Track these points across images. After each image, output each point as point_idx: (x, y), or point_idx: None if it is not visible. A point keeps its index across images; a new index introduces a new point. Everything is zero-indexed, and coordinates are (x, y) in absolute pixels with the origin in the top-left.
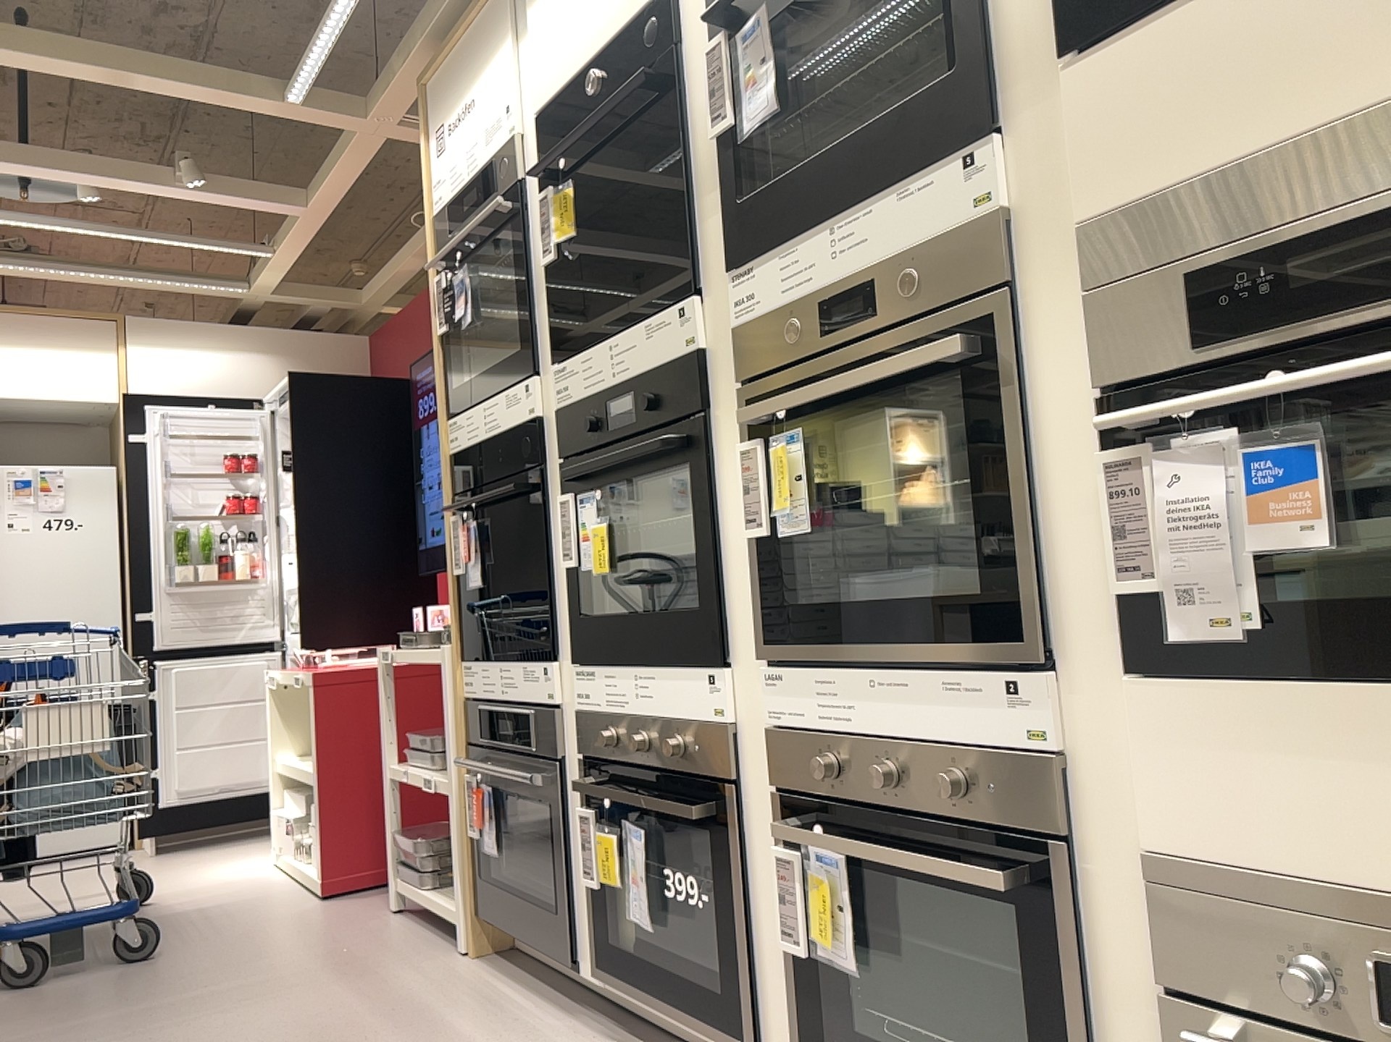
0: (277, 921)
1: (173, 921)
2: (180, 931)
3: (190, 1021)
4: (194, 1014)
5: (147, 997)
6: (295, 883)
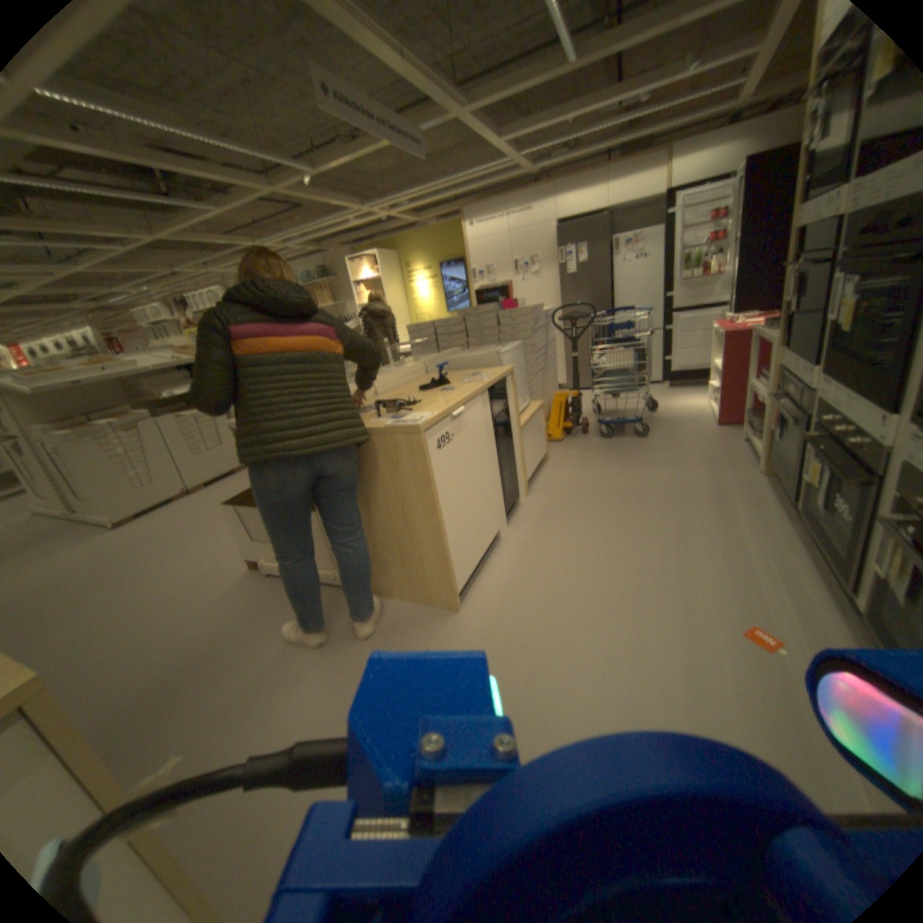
0: (695, 432)
1: (660, 422)
2: (660, 427)
3: (645, 467)
4: (647, 465)
5: (637, 453)
6: (711, 414)
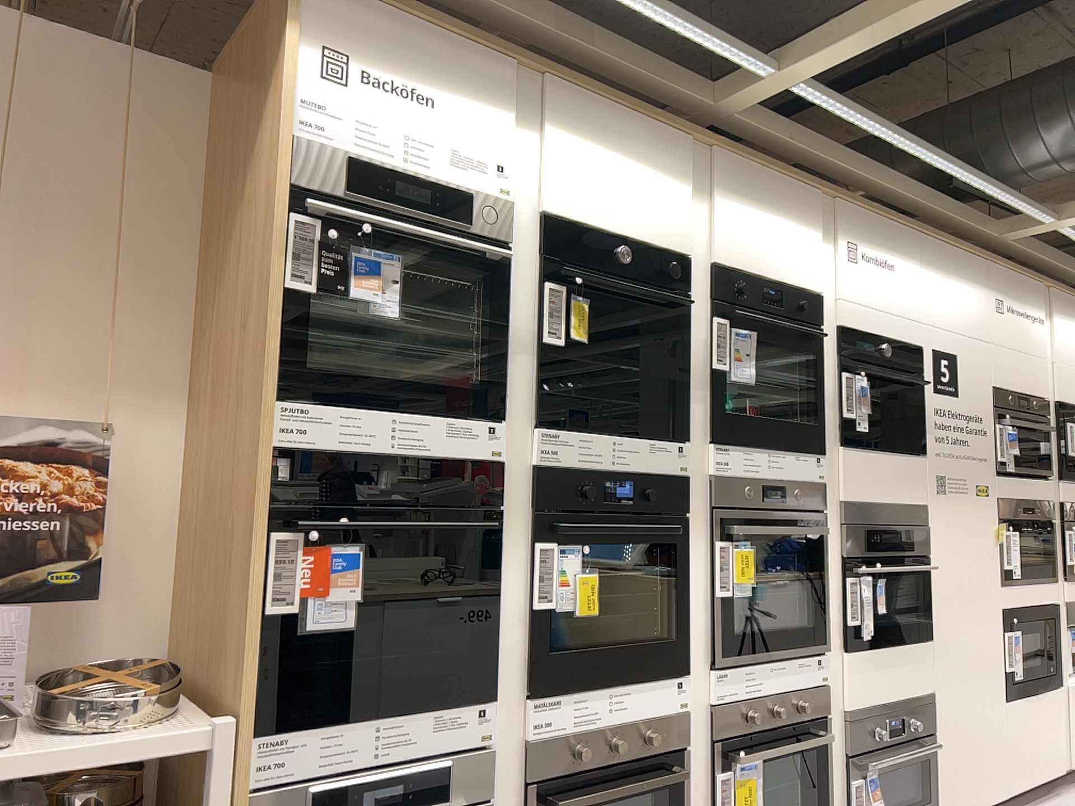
0: None
1: None
2: None
3: None
4: None
5: None
6: None
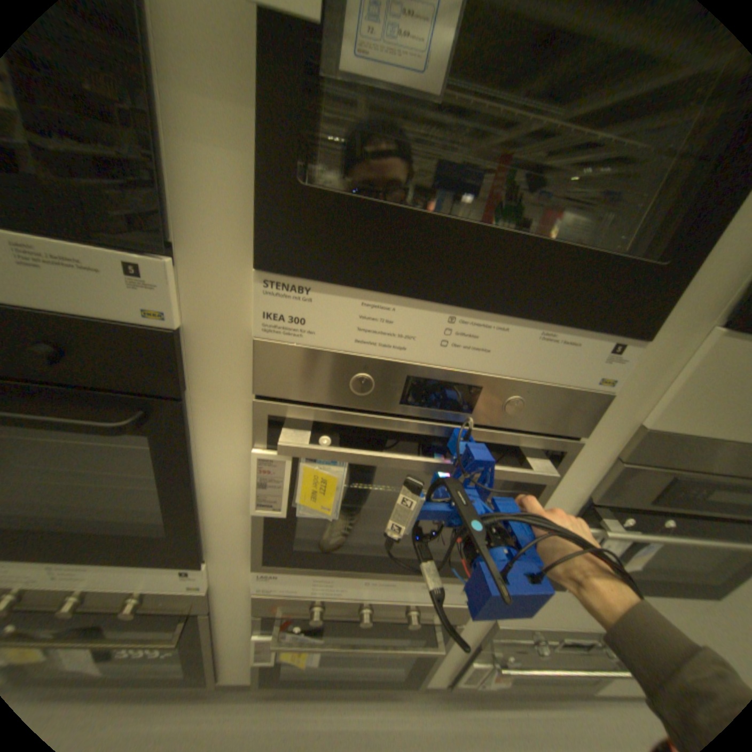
0: None
1: None
2: None
3: None
4: None
5: None
6: None
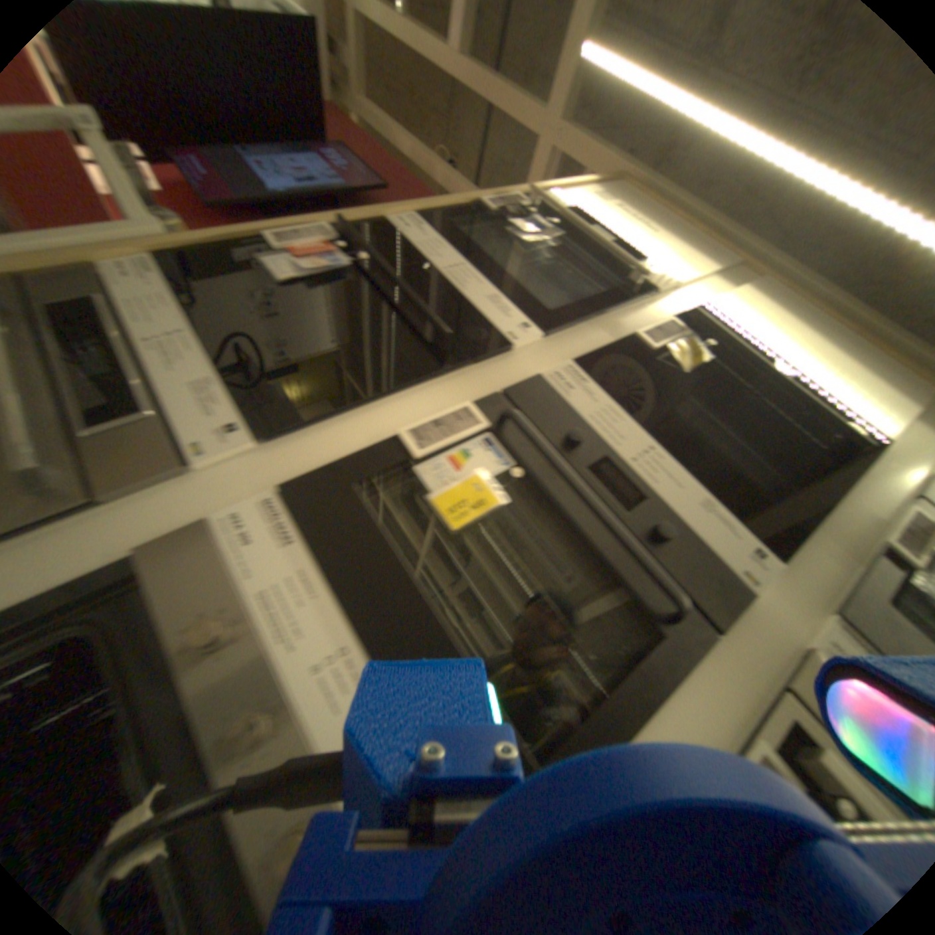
0: None
1: None
2: None
3: None
4: None
5: None
6: None
